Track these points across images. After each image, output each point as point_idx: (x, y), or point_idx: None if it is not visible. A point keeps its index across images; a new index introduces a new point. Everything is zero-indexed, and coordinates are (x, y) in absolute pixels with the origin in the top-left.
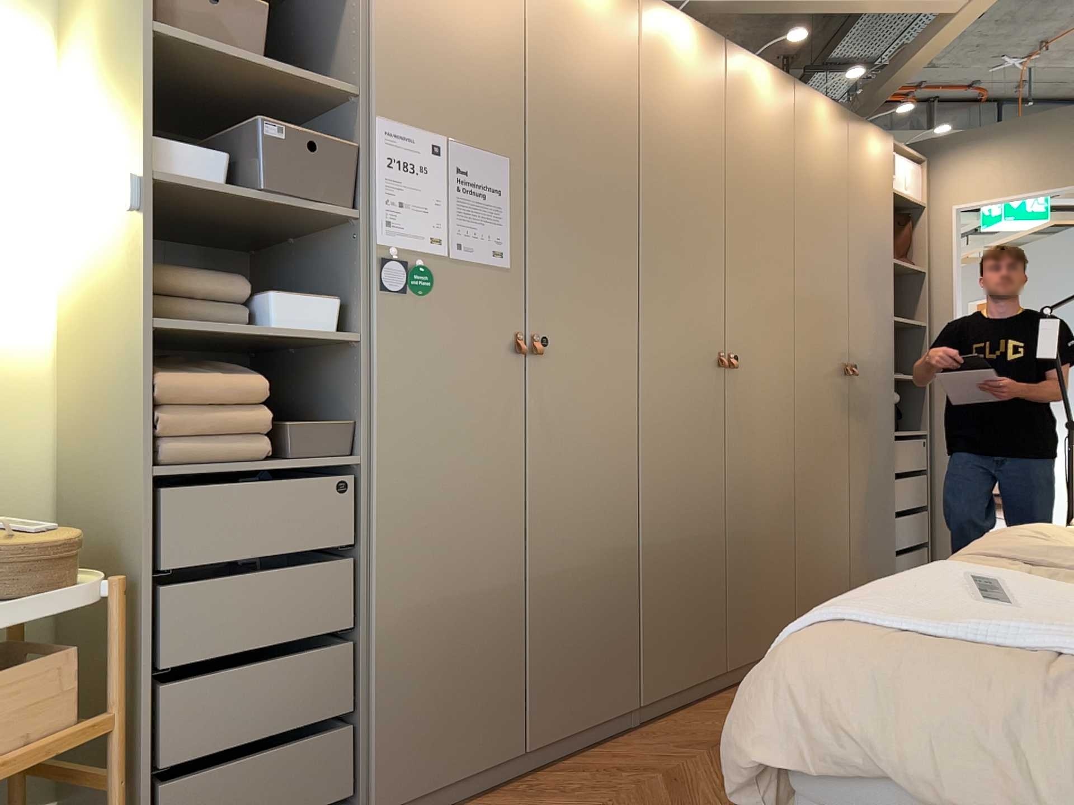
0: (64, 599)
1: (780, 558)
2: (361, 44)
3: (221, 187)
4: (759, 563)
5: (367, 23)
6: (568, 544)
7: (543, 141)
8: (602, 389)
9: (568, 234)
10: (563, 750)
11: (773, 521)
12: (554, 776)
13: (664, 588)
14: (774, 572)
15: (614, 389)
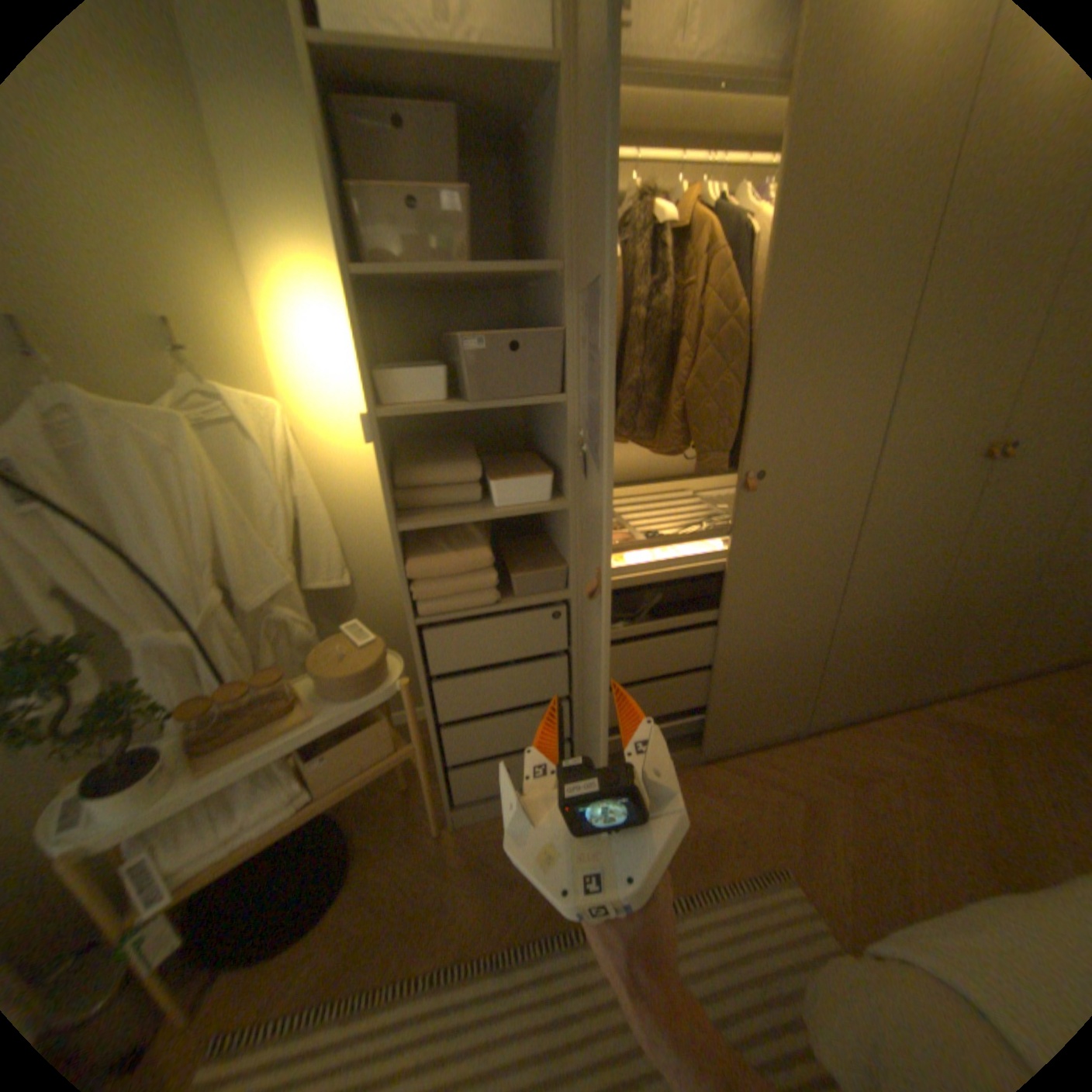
0: (373, 698)
1: (999, 621)
2: (565, 206)
3: (439, 403)
4: (971, 627)
5: (570, 177)
6: (759, 632)
7: (792, 255)
8: (820, 508)
9: (807, 361)
10: (734, 751)
11: (1003, 593)
12: (720, 773)
13: (852, 655)
14: (986, 633)
15: (834, 506)
